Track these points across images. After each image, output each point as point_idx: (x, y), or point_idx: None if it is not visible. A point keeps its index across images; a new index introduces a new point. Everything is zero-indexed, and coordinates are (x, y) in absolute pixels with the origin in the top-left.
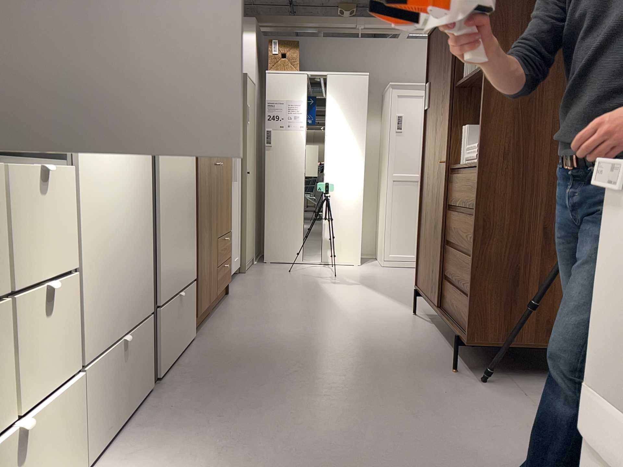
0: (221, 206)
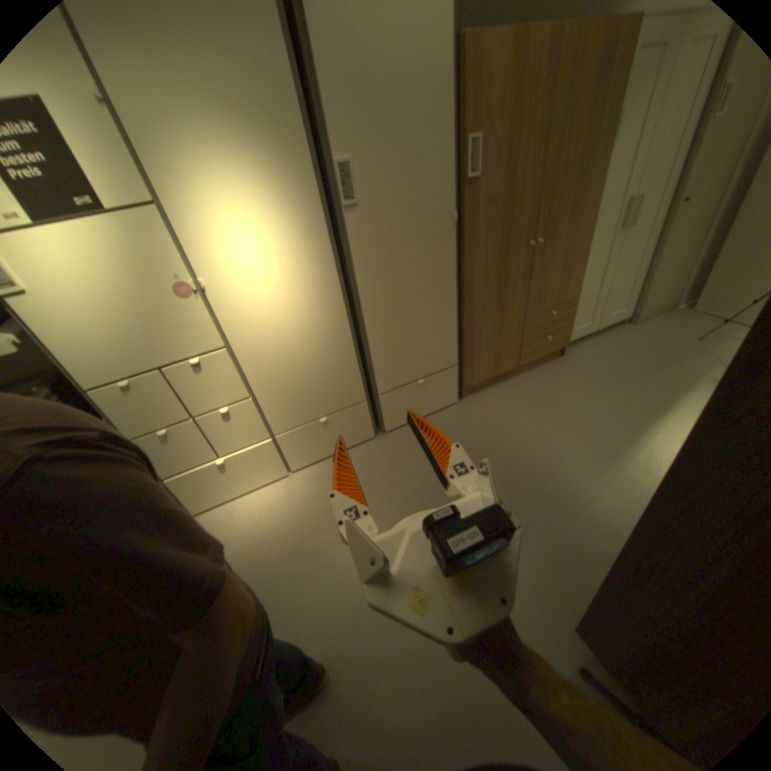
0: (546, 283)
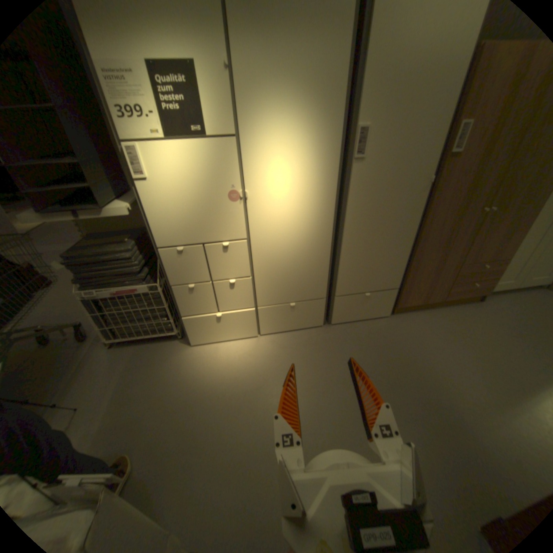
0: (489, 242)
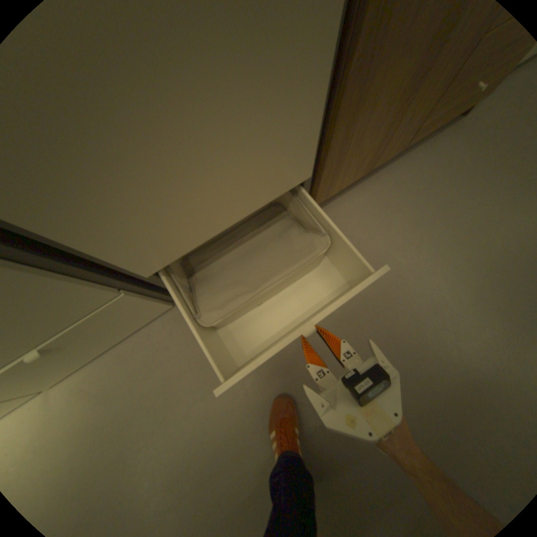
0: None
